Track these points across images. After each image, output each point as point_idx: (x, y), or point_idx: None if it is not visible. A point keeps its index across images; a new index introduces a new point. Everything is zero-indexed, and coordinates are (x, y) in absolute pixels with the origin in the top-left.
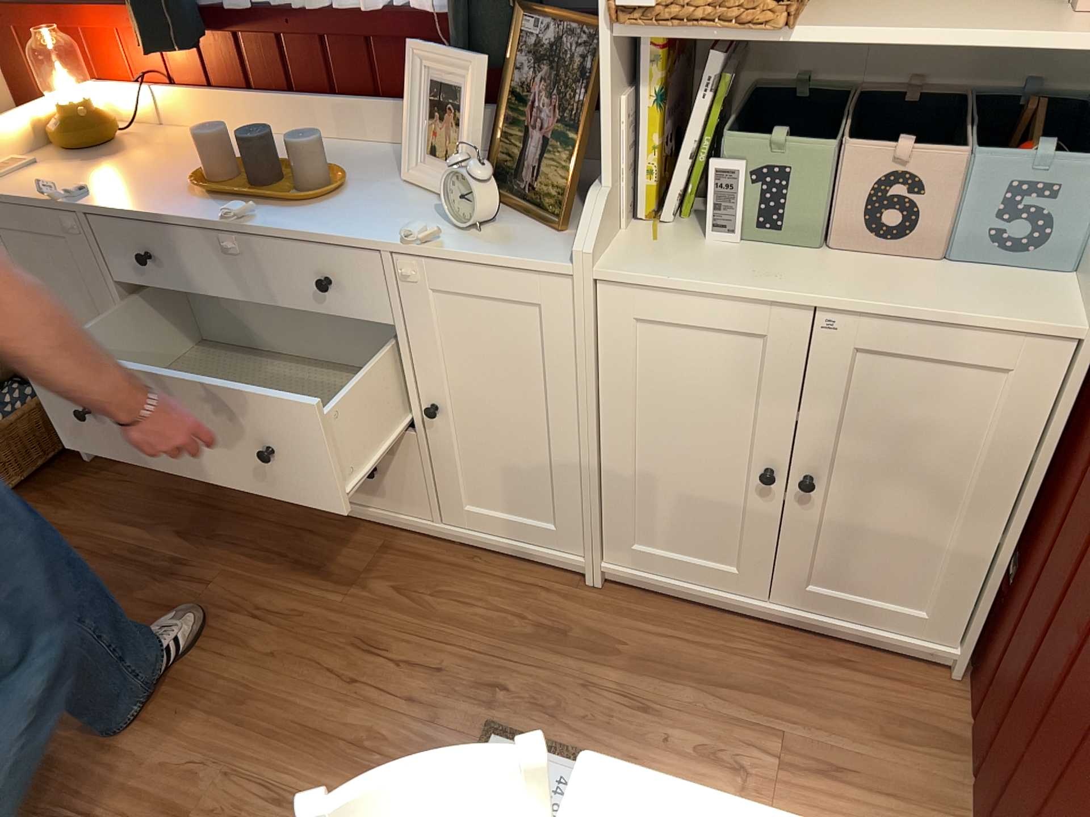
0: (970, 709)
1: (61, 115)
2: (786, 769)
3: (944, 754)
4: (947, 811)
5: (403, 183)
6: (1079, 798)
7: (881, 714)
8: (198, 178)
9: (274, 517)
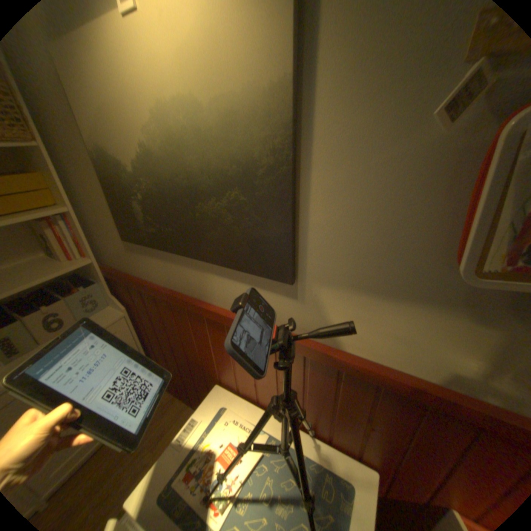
0: (167, 394)
1: None
2: (152, 452)
3: (172, 406)
4: (183, 413)
5: None
6: (196, 381)
7: (155, 416)
8: None
9: None
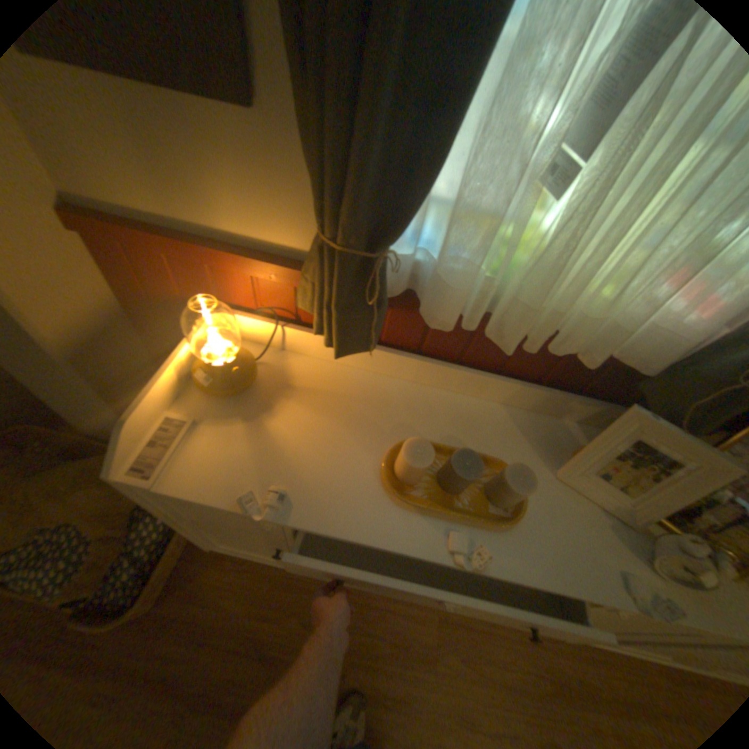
0: None
1: (214, 371)
2: None
3: None
4: None
5: (559, 482)
6: None
7: None
8: (397, 484)
9: (362, 601)
